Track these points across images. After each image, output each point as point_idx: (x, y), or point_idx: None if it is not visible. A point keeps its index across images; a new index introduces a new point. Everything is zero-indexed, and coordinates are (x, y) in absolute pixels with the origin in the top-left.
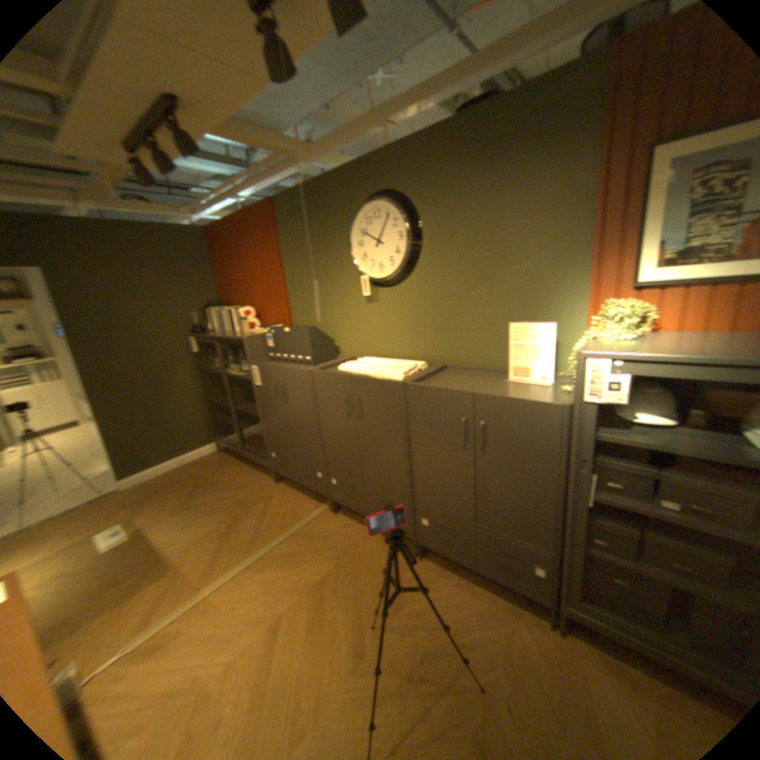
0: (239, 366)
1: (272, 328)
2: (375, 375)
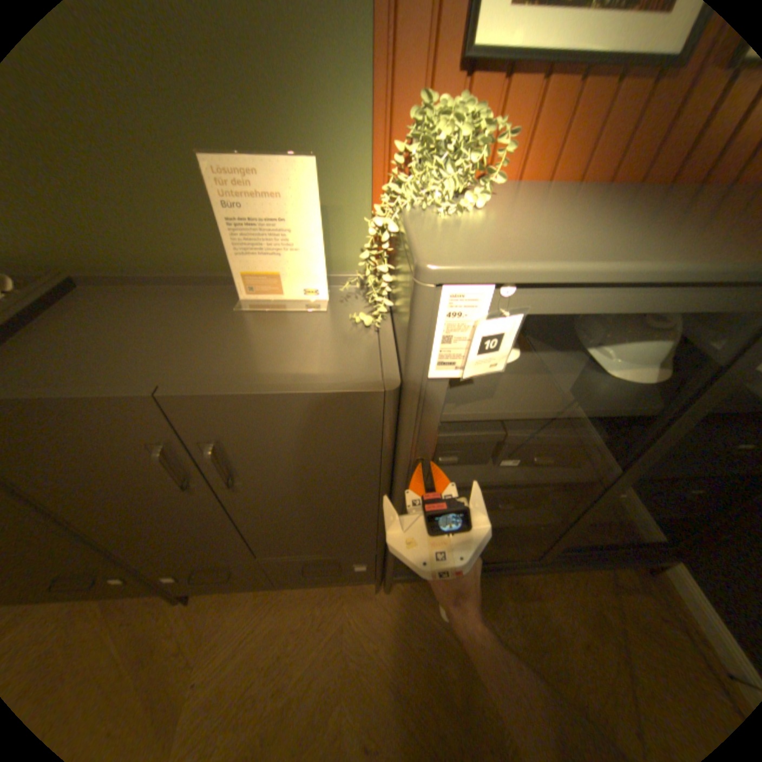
0: None
1: None
2: None
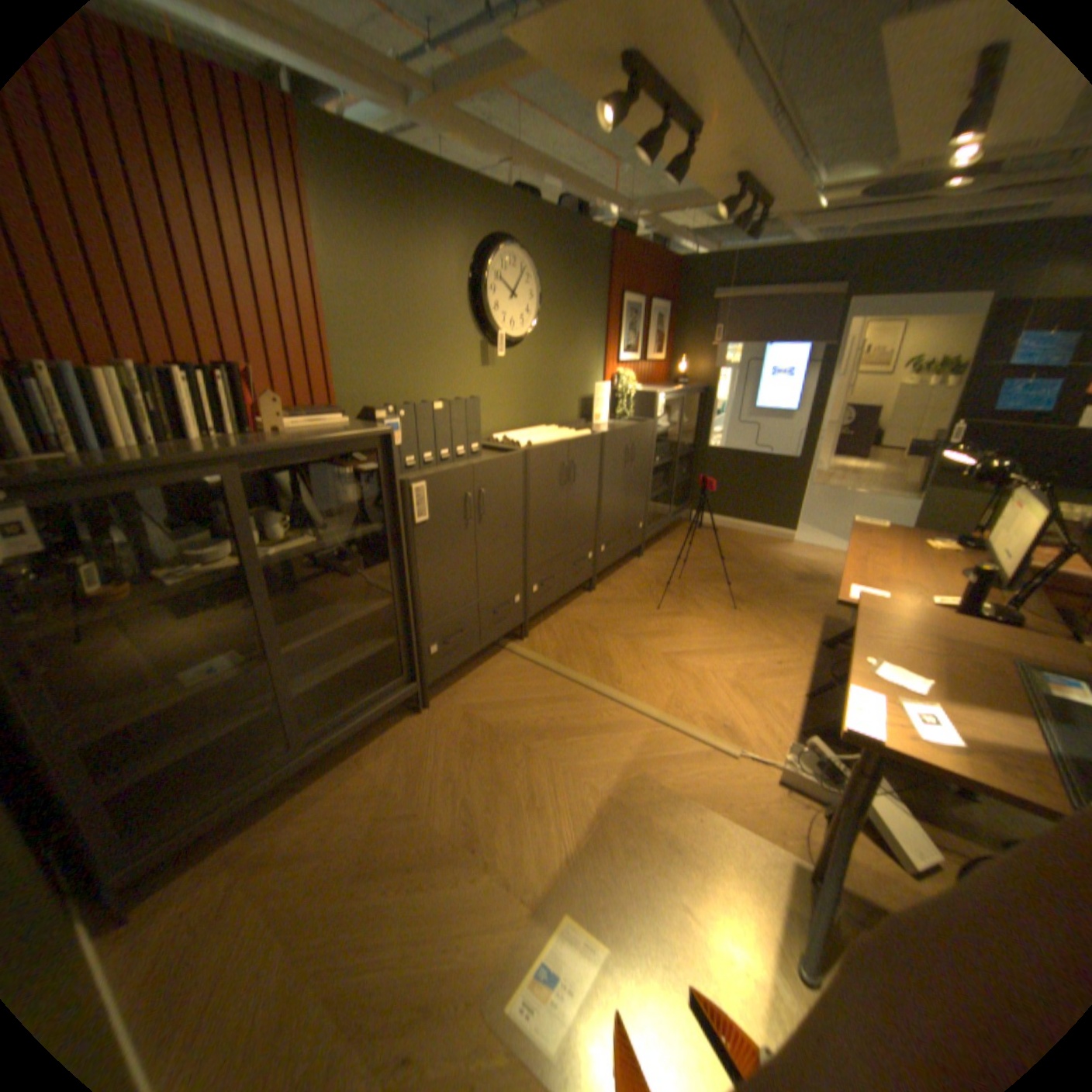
0: (220, 544)
1: (405, 405)
2: (571, 436)
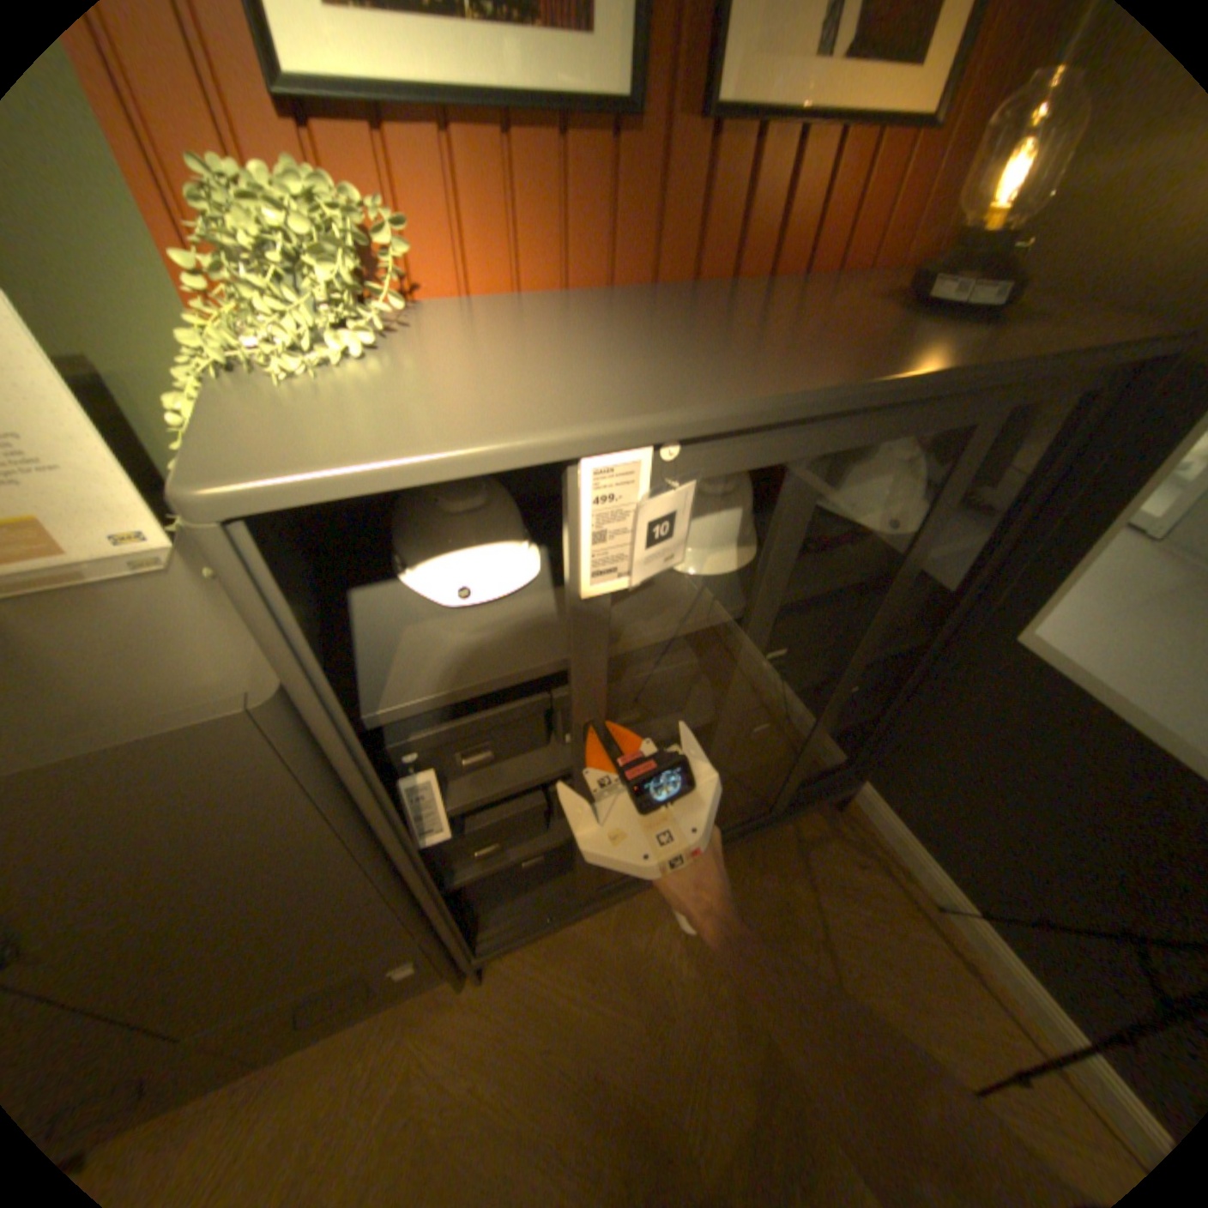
0: None
1: None
2: None
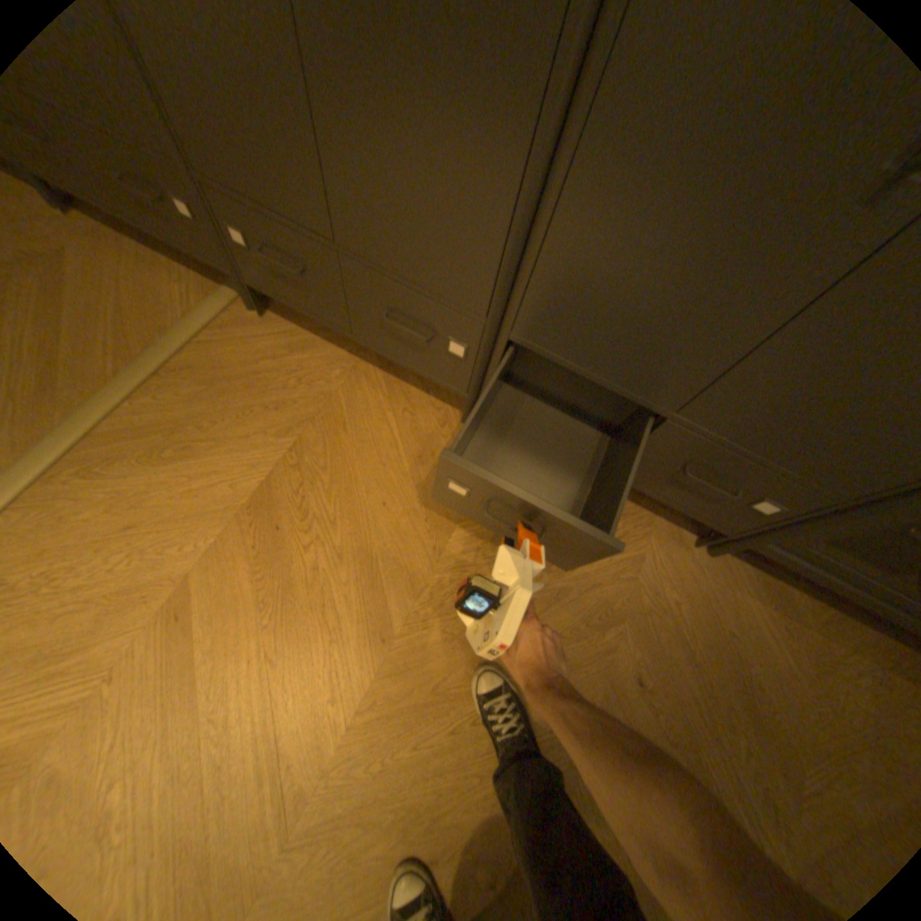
0: None
1: None
2: None
